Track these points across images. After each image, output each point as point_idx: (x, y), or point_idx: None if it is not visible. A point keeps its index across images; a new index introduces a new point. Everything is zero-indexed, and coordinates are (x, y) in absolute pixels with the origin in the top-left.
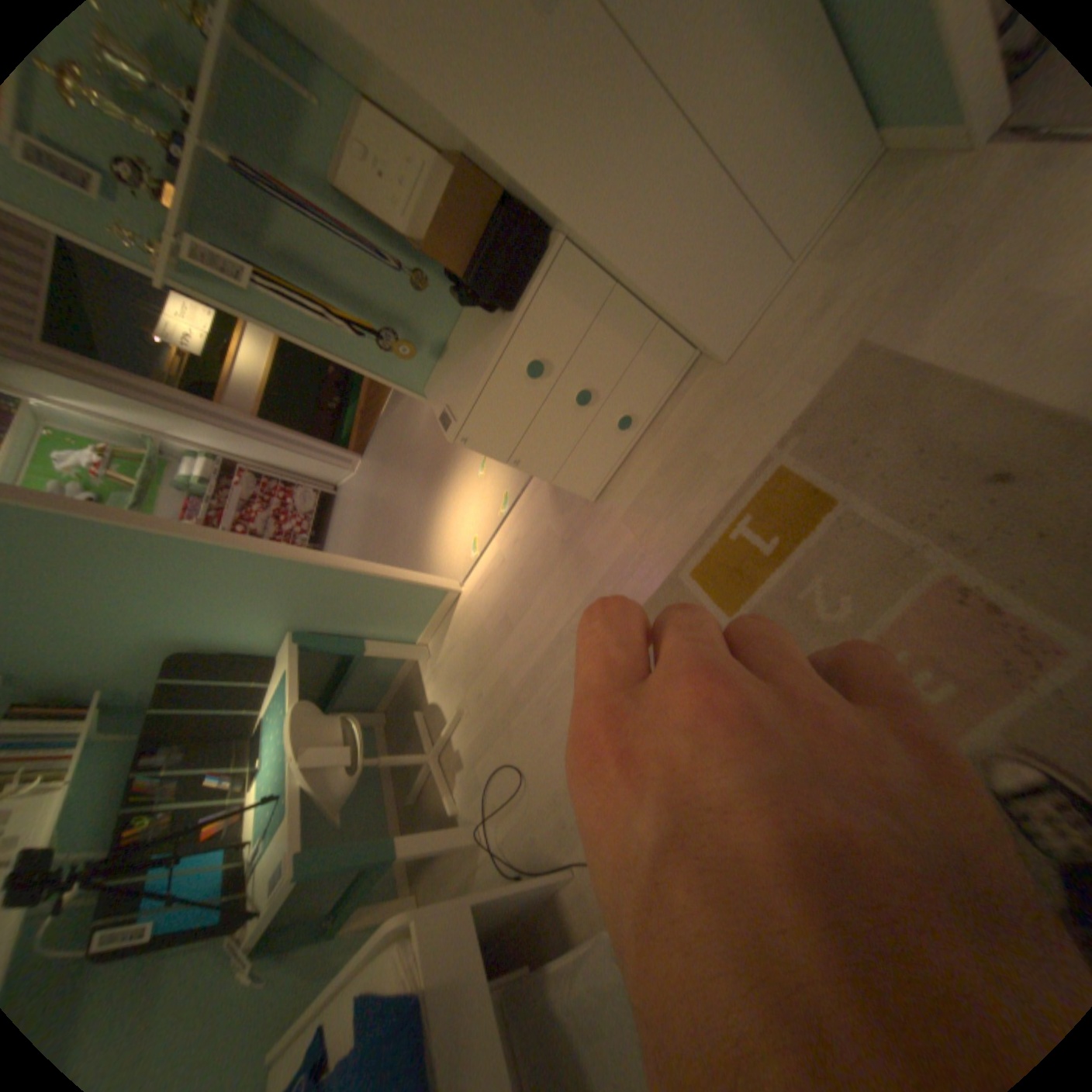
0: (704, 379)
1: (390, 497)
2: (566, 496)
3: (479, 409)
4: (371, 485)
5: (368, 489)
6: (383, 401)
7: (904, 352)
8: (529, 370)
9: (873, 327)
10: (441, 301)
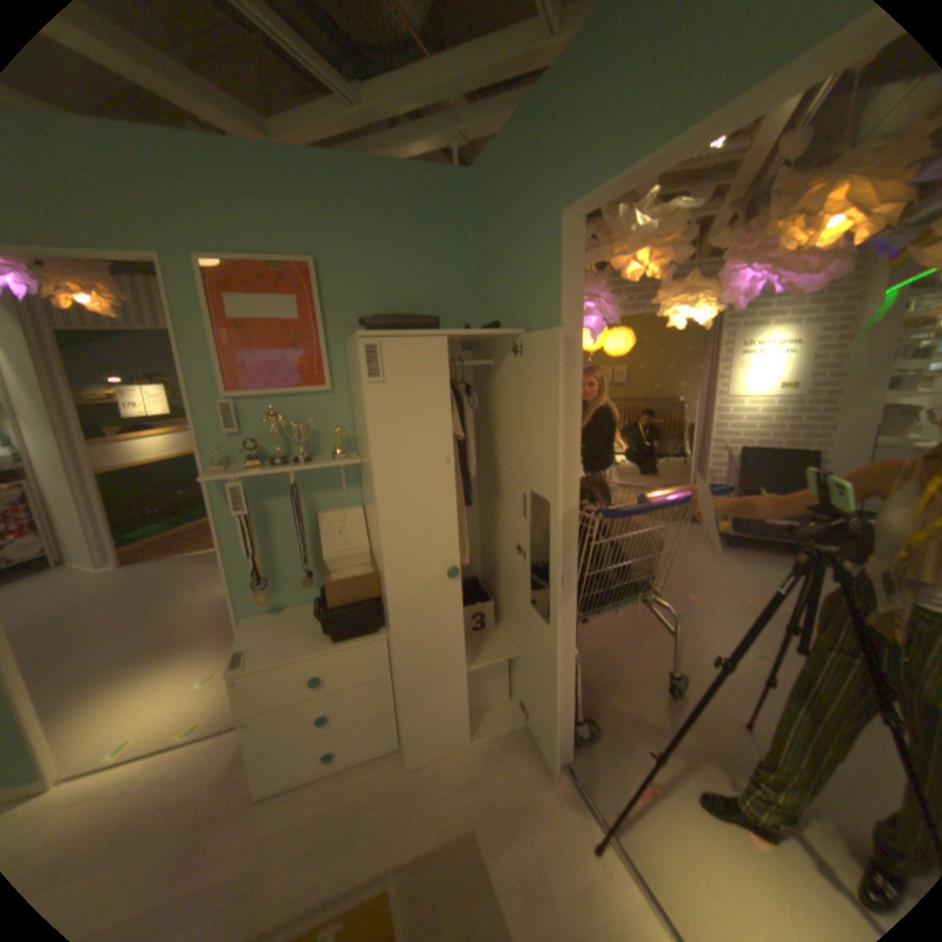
0: (389, 774)
1: (97, 628)
2: (236, 779)
3: (261, 678)
4: (94, 601)
5: (87, 600)
6: (187, 553)
7: (485, 864)
8: (310, 683)
9: (481, 829)
10: (304, 592)
